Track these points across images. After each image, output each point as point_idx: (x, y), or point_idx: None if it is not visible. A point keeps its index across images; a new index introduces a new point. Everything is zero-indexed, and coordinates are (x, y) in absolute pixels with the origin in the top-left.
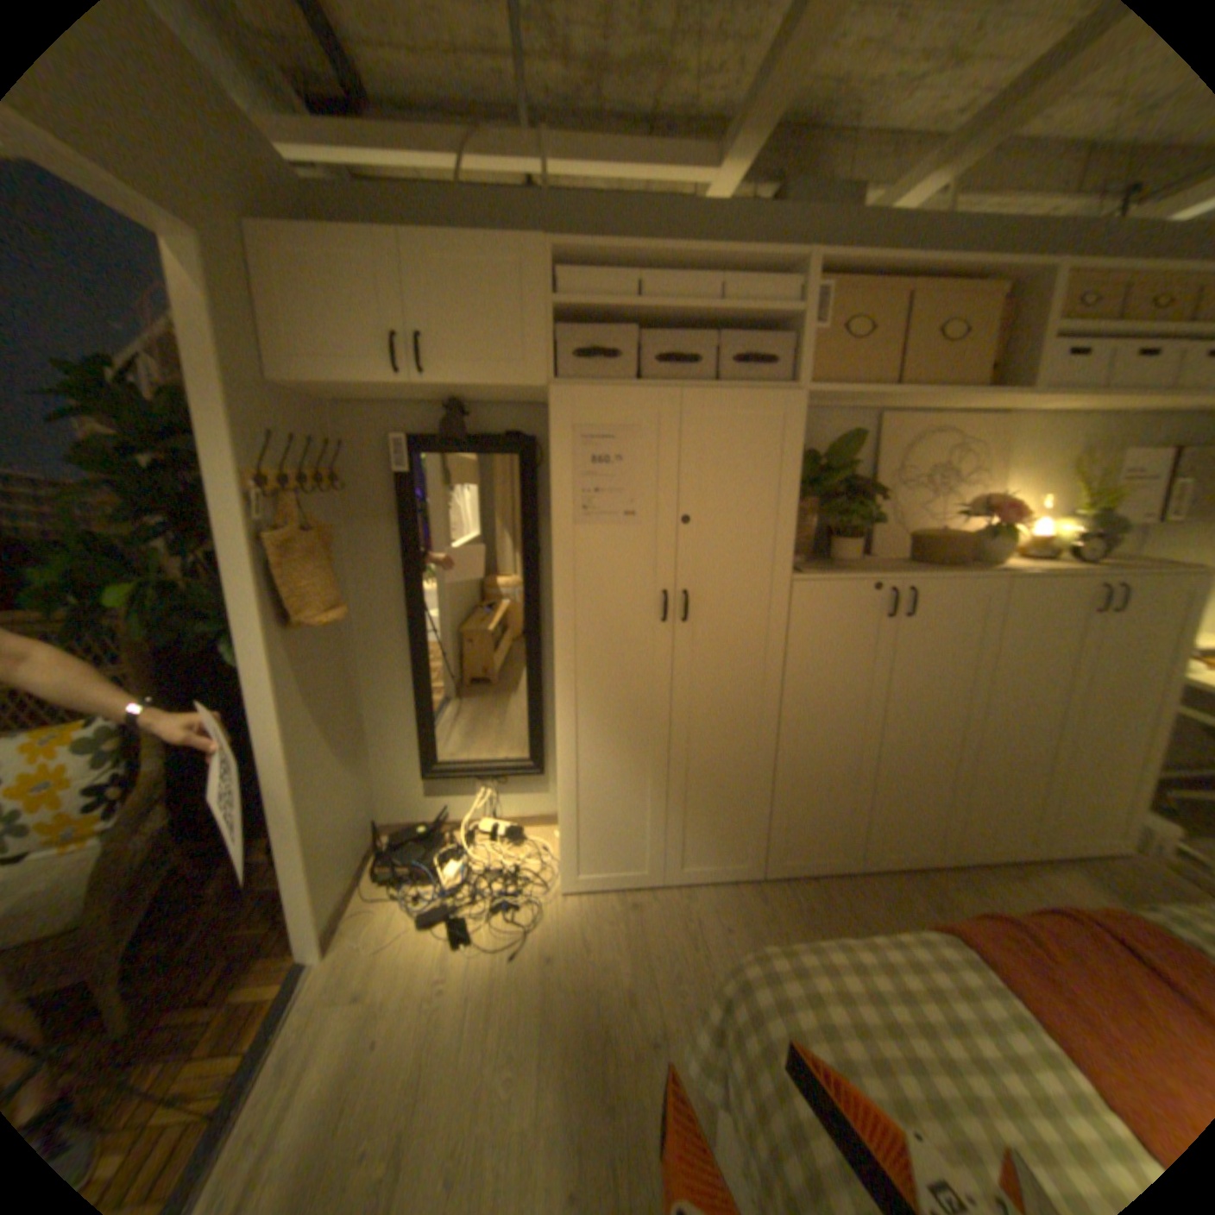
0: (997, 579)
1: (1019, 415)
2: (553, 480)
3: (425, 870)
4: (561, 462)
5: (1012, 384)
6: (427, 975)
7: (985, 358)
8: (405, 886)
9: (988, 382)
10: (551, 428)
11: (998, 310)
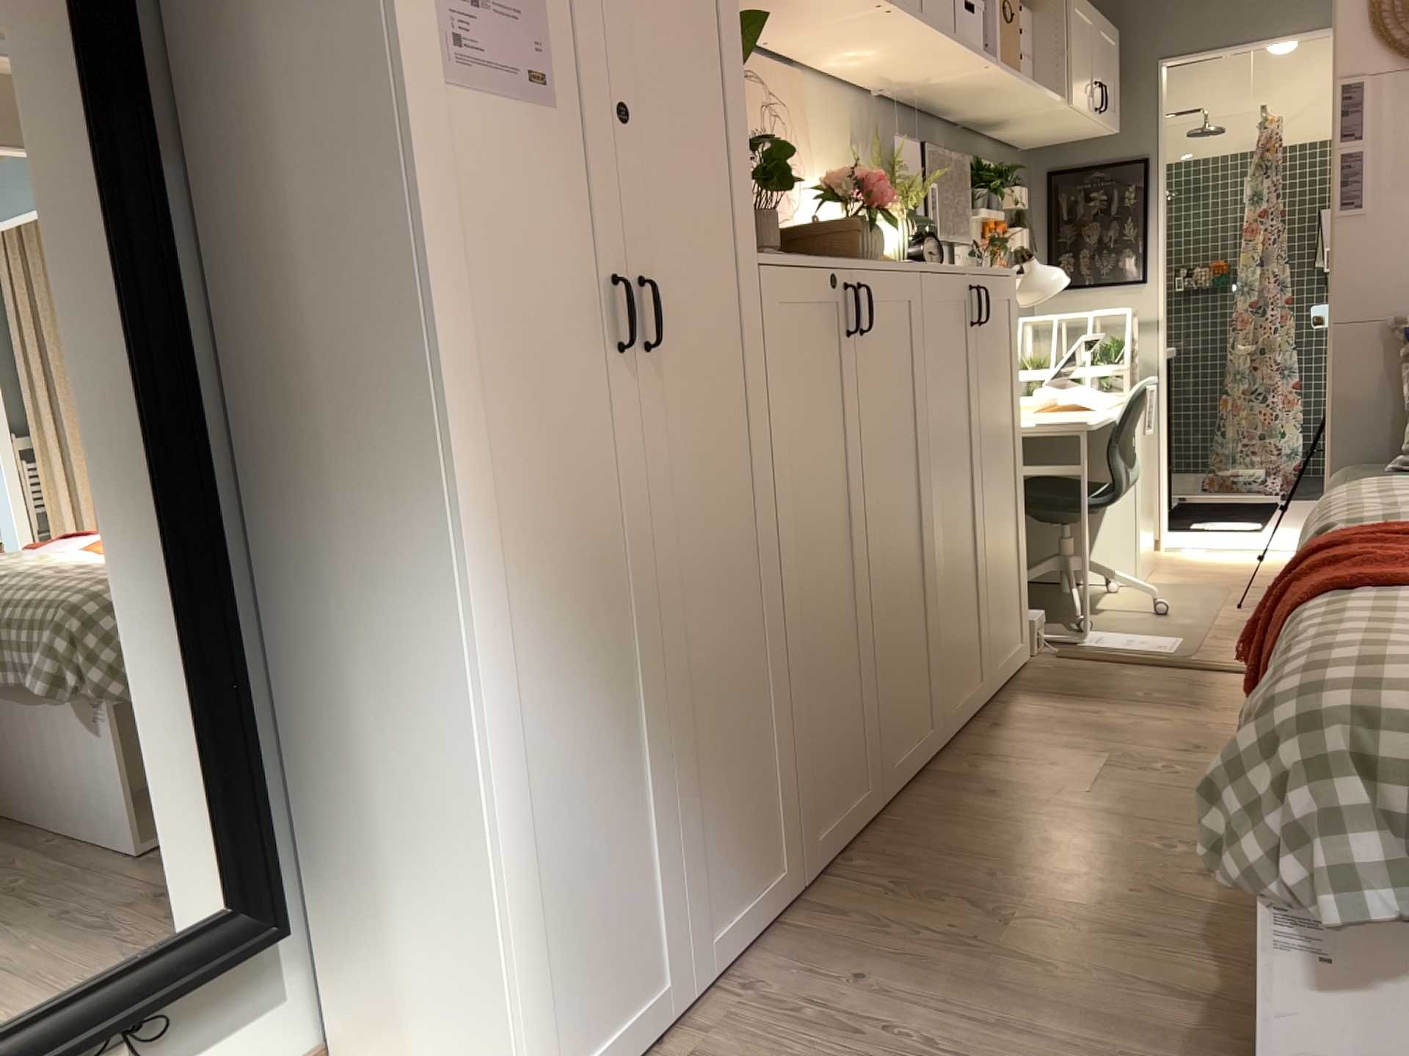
0: (906, 268)
1: (794, 68)
2: None
3: None
4: None
5: None
6: None
7: None
8: None
9: None
10: None
11: None
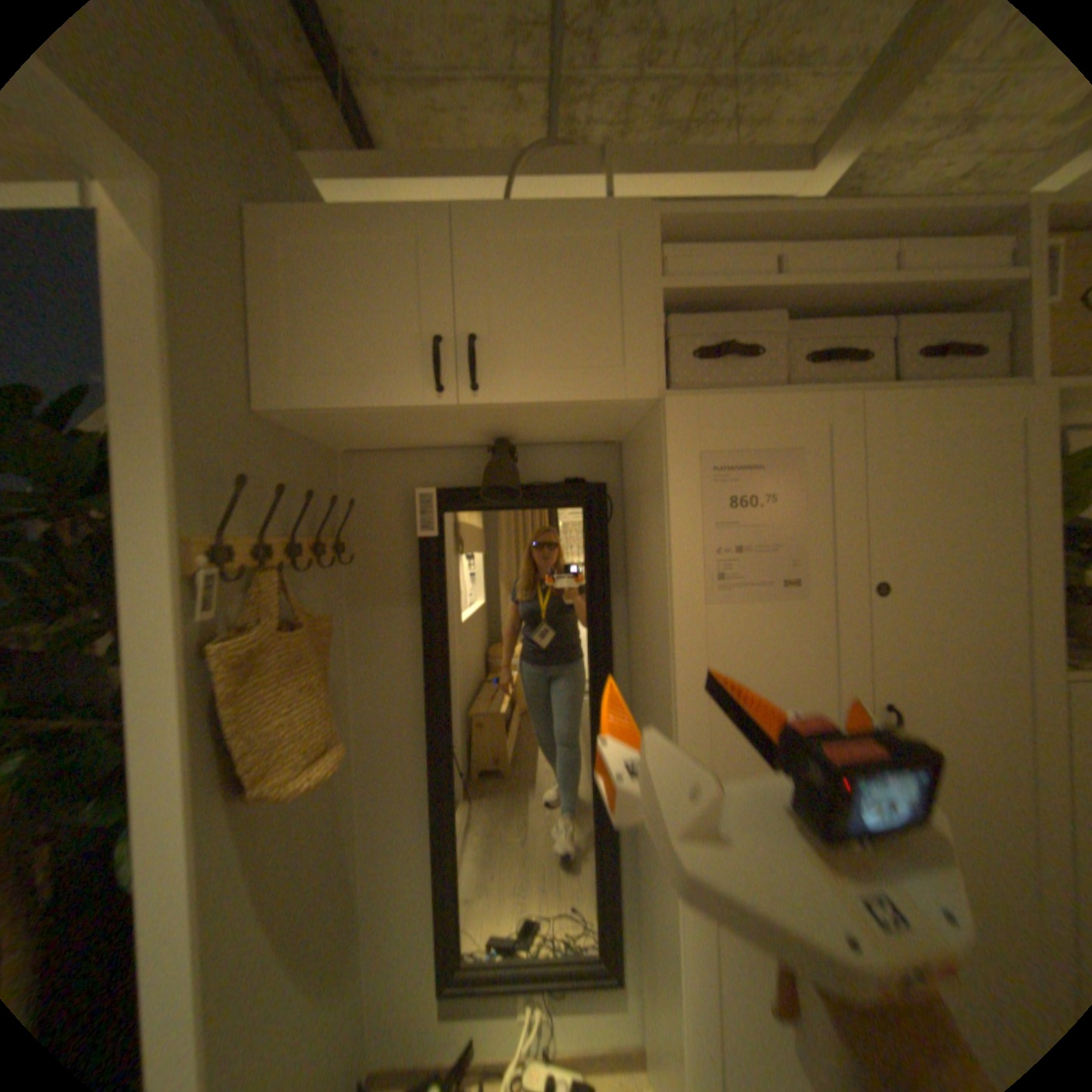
0: None
1: None
2: (670, 533)
3: None
4: (680, 506)
5: None
6: None
7: None
8: None
9: None
10: (665, 456)
11: None
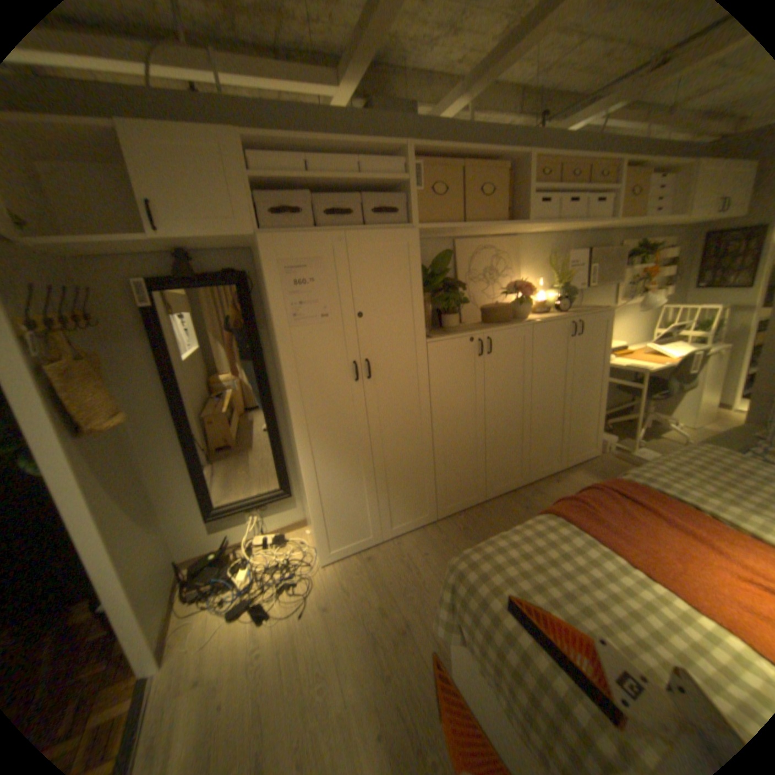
0: (526, 326)
1: (519, 236)
2: (268, 298)
3: (221, 582)
4: (271, 285)
5: (517, 218)
6: (242, 649)
7: (502, 204)
8: (208, 598)
9: (507, 218)
10: (261, 262)
11: (505, 177)
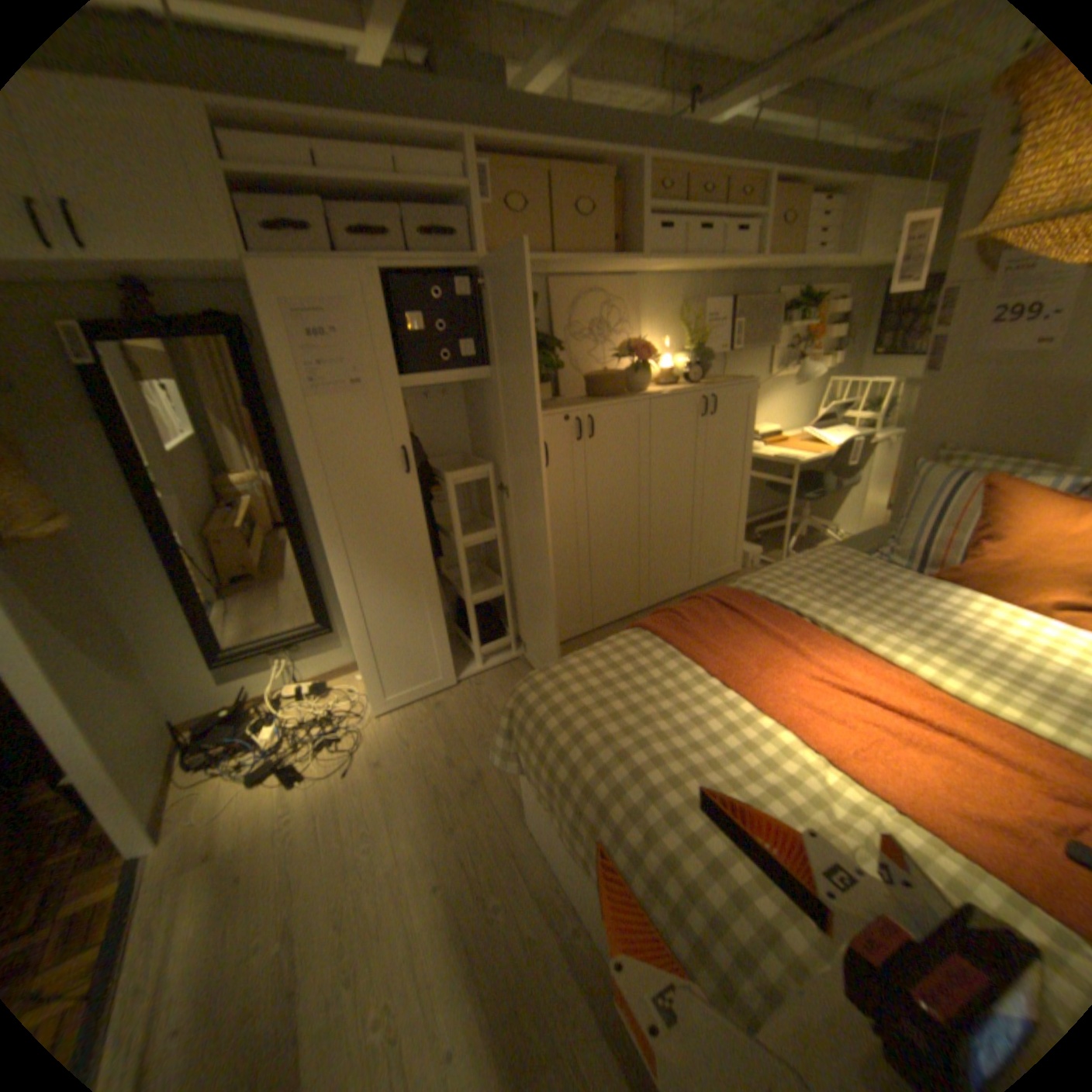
0: (641, 401)
1: (640, 275)
2: (270, 353)
3: (238, 740)
4: (273, 335)
5: (629, 250)
6: (268, 815)
7: (609, 229)
8: (220, 761)
9: (613, 249)
10: (254, 301)
11: (612, 189)
